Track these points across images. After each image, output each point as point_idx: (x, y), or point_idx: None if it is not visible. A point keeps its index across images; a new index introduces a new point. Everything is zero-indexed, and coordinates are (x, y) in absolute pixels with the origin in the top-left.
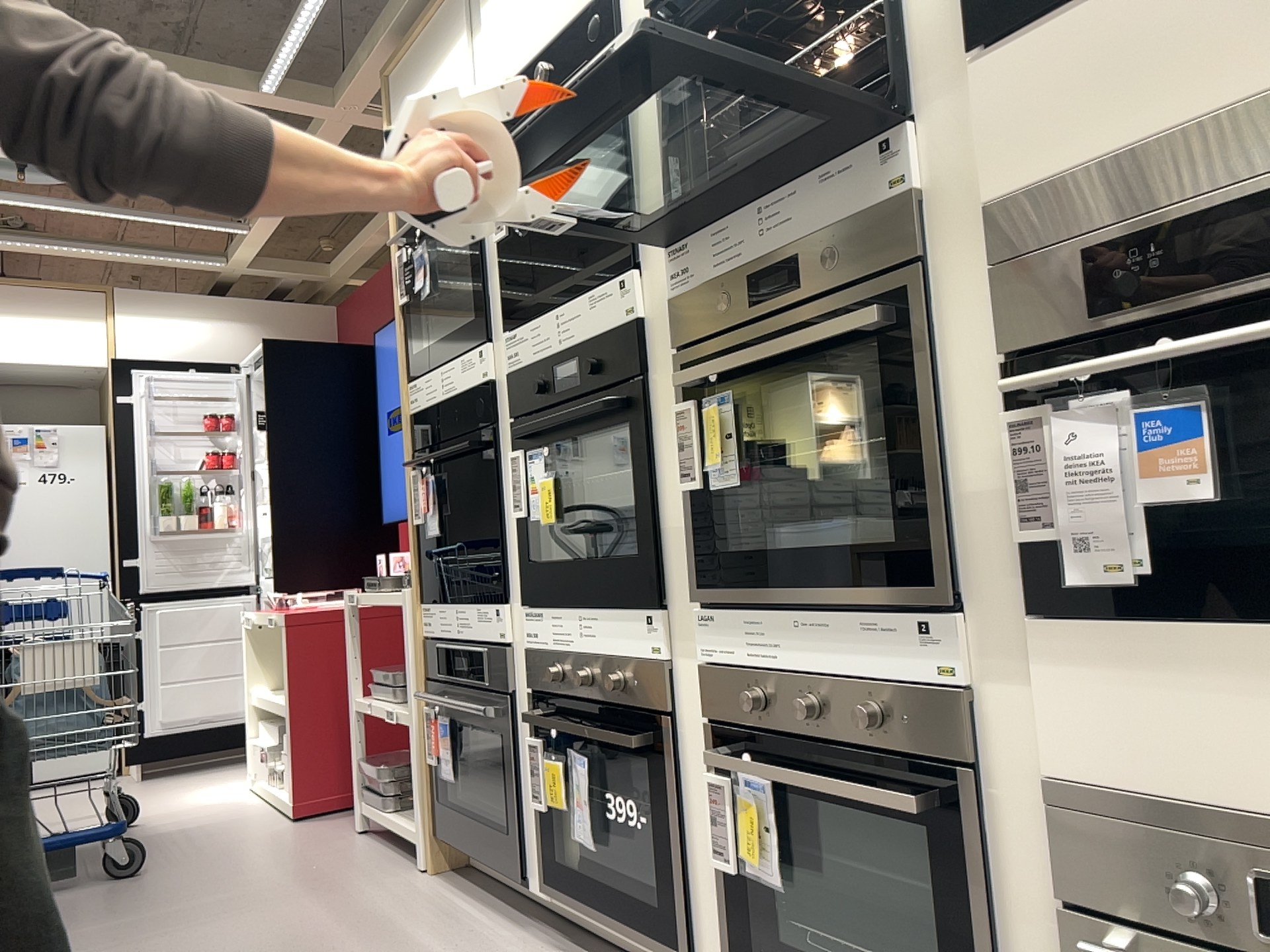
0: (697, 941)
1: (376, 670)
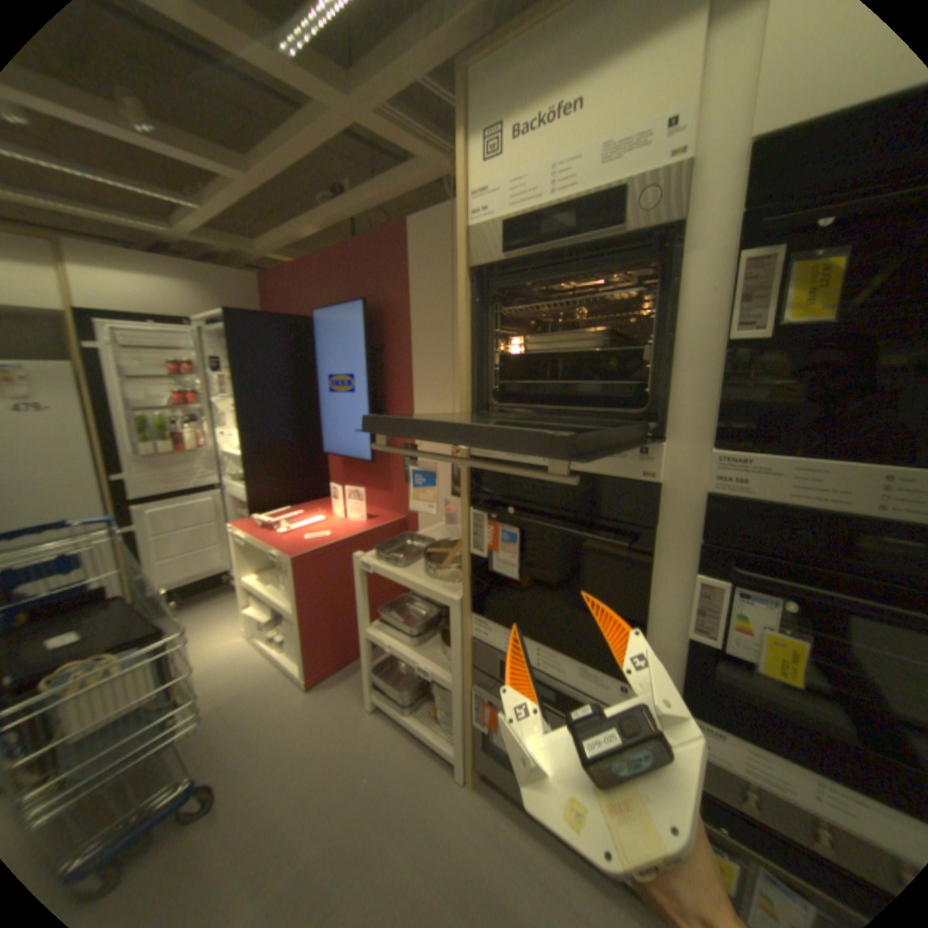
0: None
1: (384, 610)
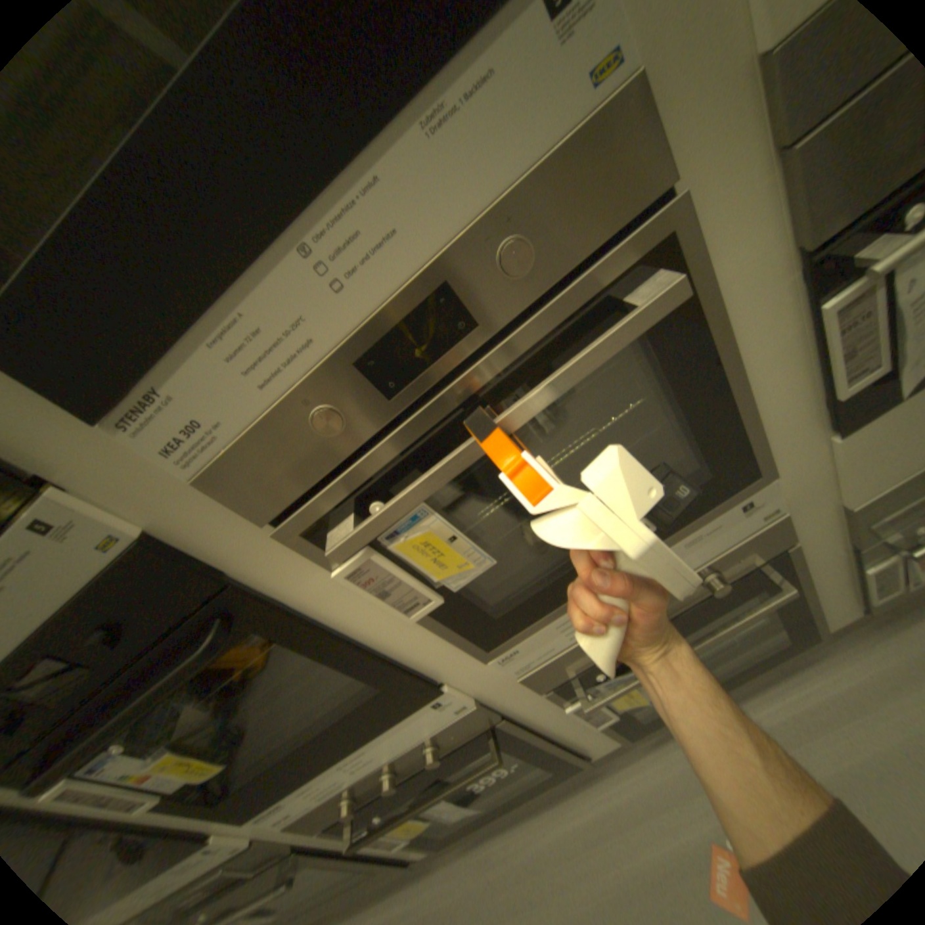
0: (576, 753)
1: None
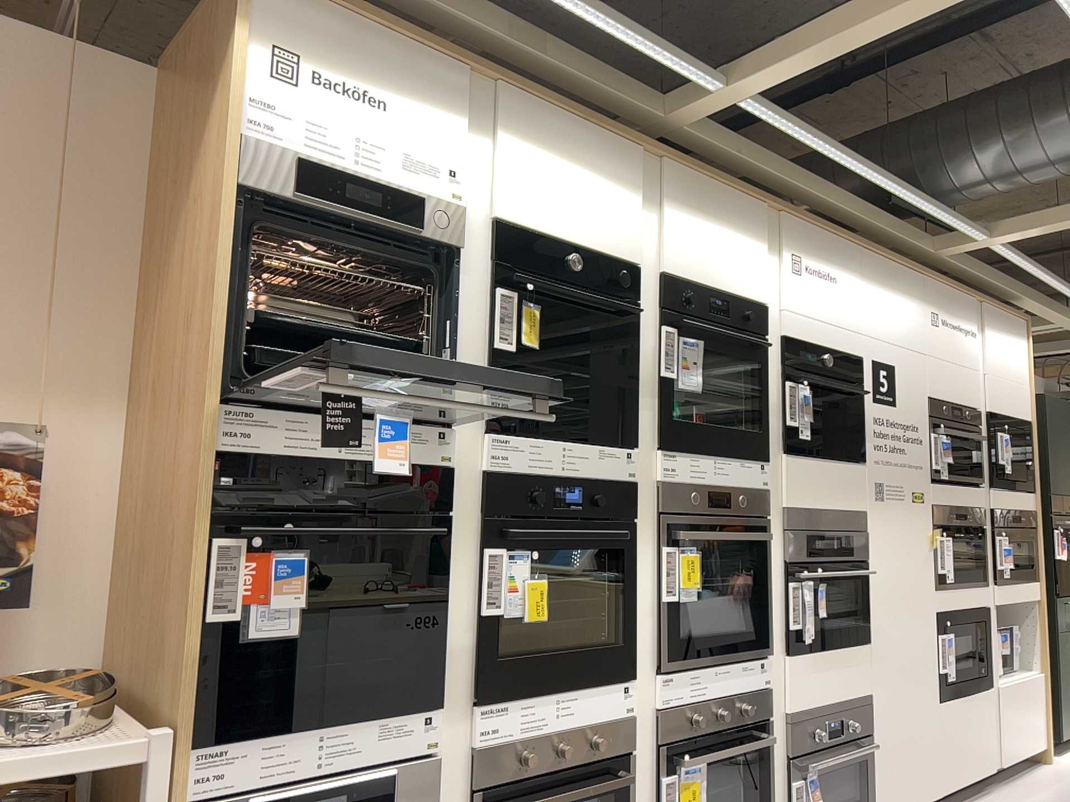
0: None
1: None
